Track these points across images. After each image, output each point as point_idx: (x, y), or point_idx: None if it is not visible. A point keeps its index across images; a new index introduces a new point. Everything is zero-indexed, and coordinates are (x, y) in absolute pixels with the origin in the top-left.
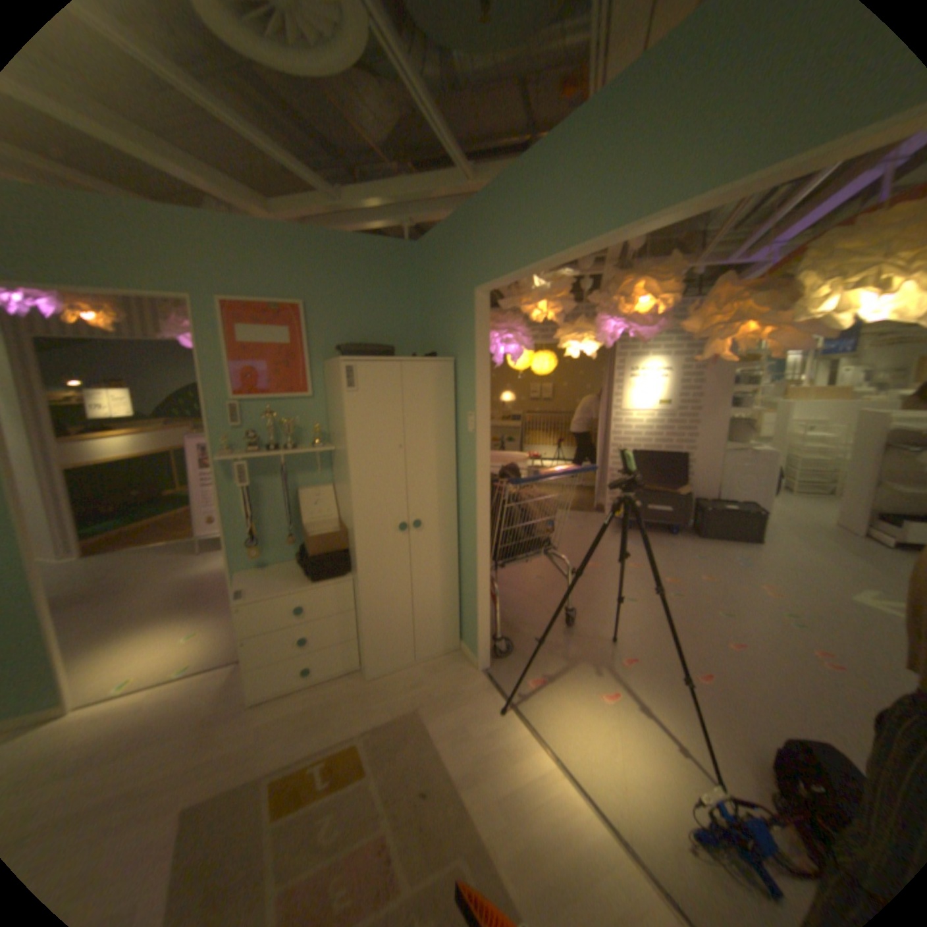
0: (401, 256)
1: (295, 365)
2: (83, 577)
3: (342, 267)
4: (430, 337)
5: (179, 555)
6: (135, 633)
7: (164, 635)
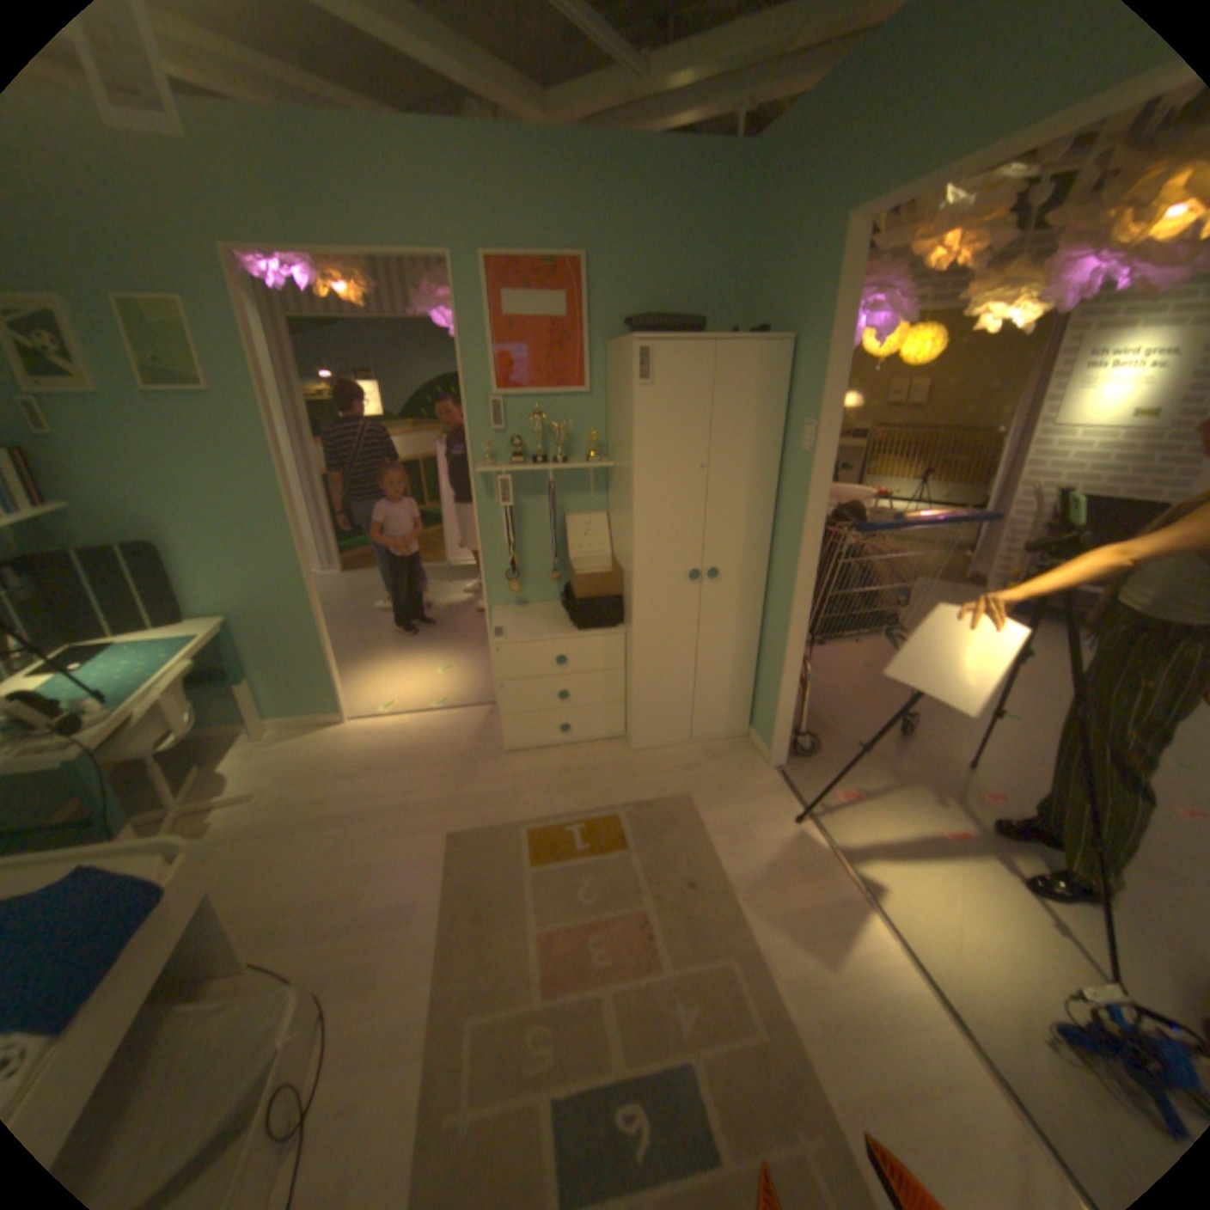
0: (727, 167)
1: (569, 349)
2: (344, 593)
3: (640, 194)
4: (758, 302)
5: (430, 581)
6: (394, 658)
7: (421, 664)
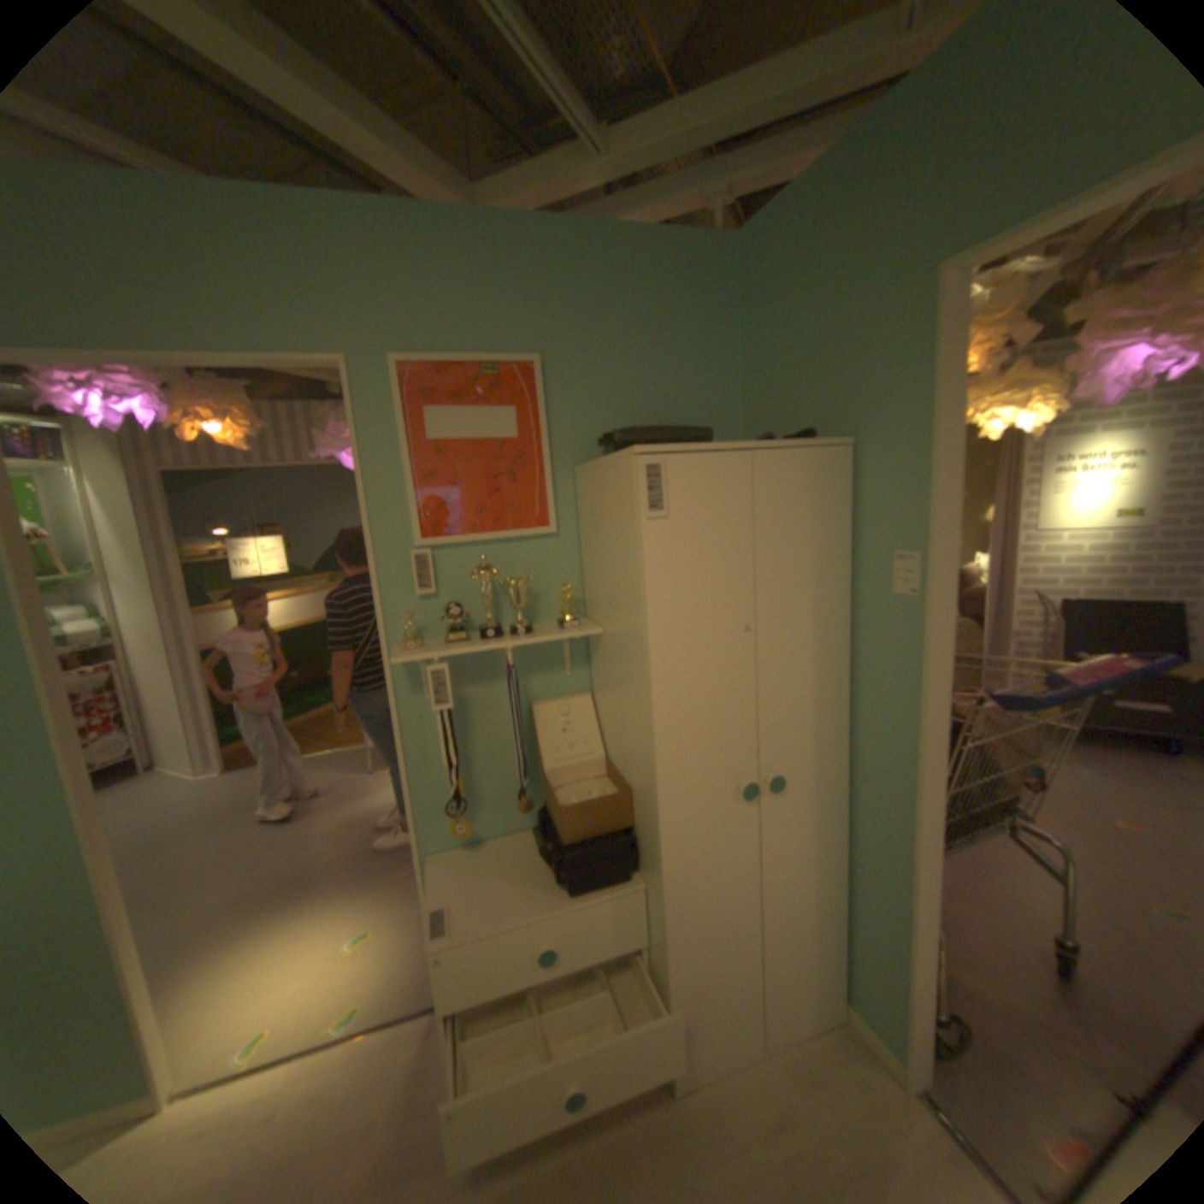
0: (710, 259)
1: (526, 476)
2: (219, 809)
3: (607, 286)
4: (772, 407)
5: (344, 774)
6: (278, 926)
7: (319, 934)
